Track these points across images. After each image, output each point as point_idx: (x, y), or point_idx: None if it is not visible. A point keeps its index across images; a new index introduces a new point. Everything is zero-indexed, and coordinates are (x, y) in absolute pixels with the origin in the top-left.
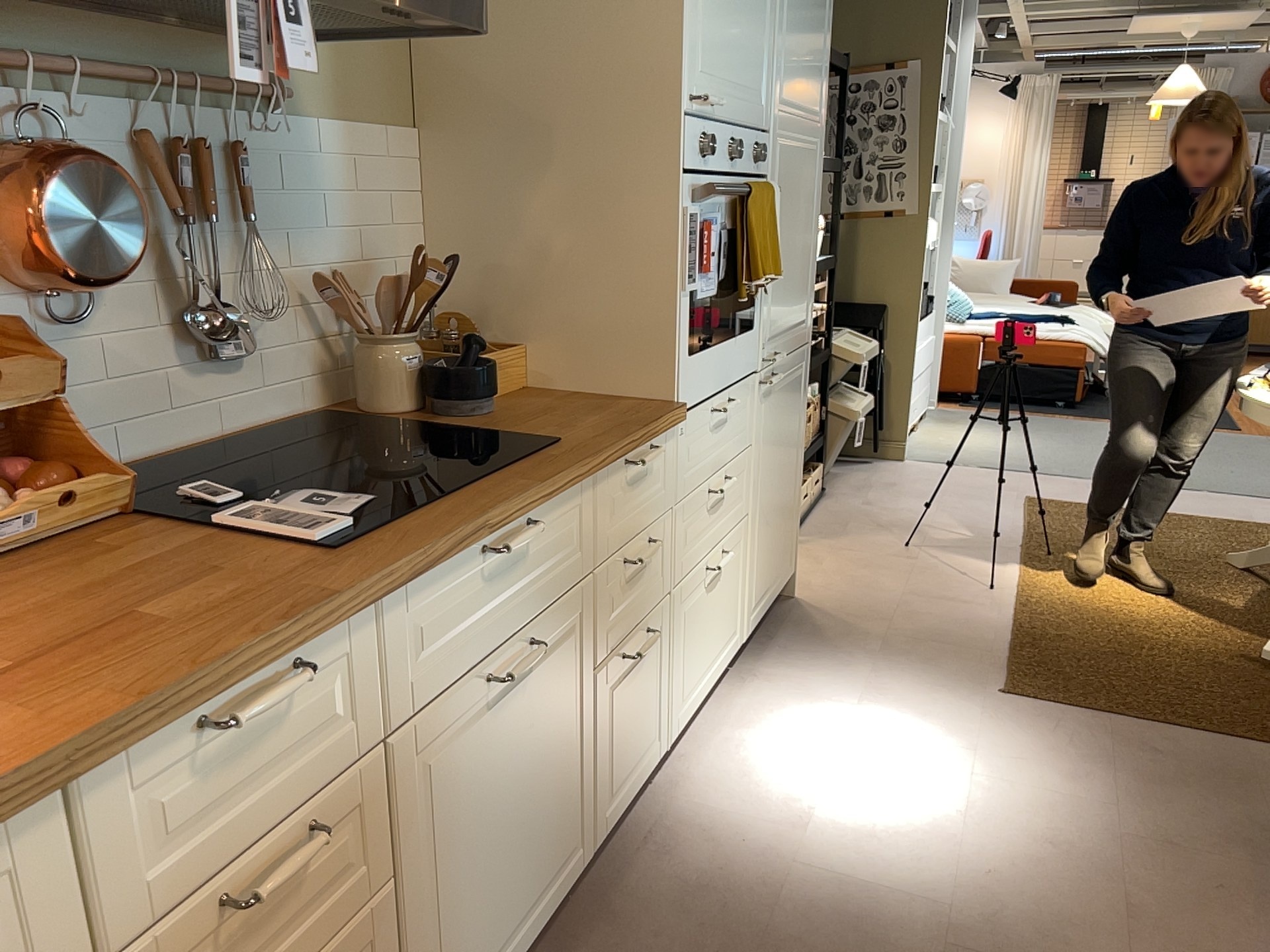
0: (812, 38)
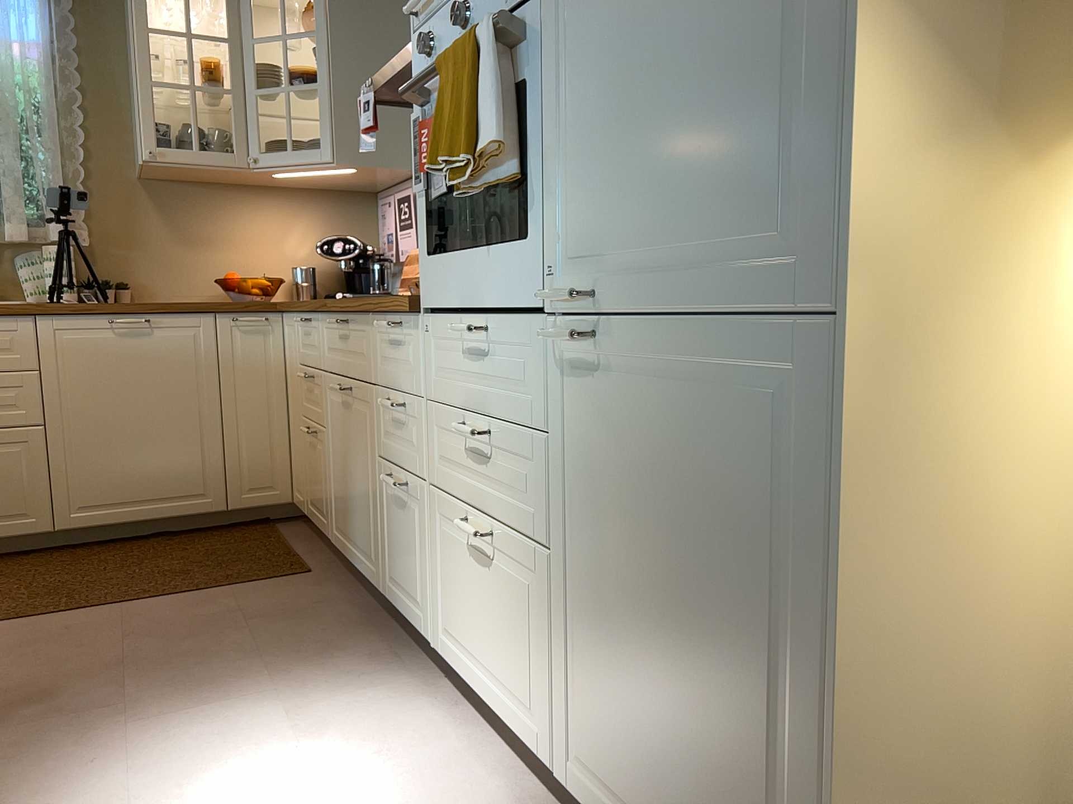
0: None
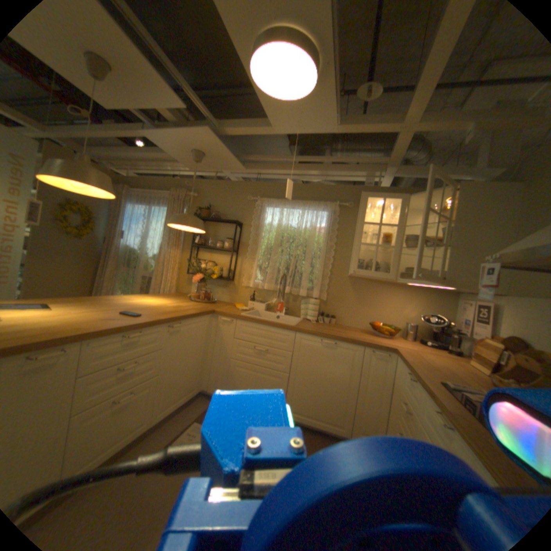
0: None
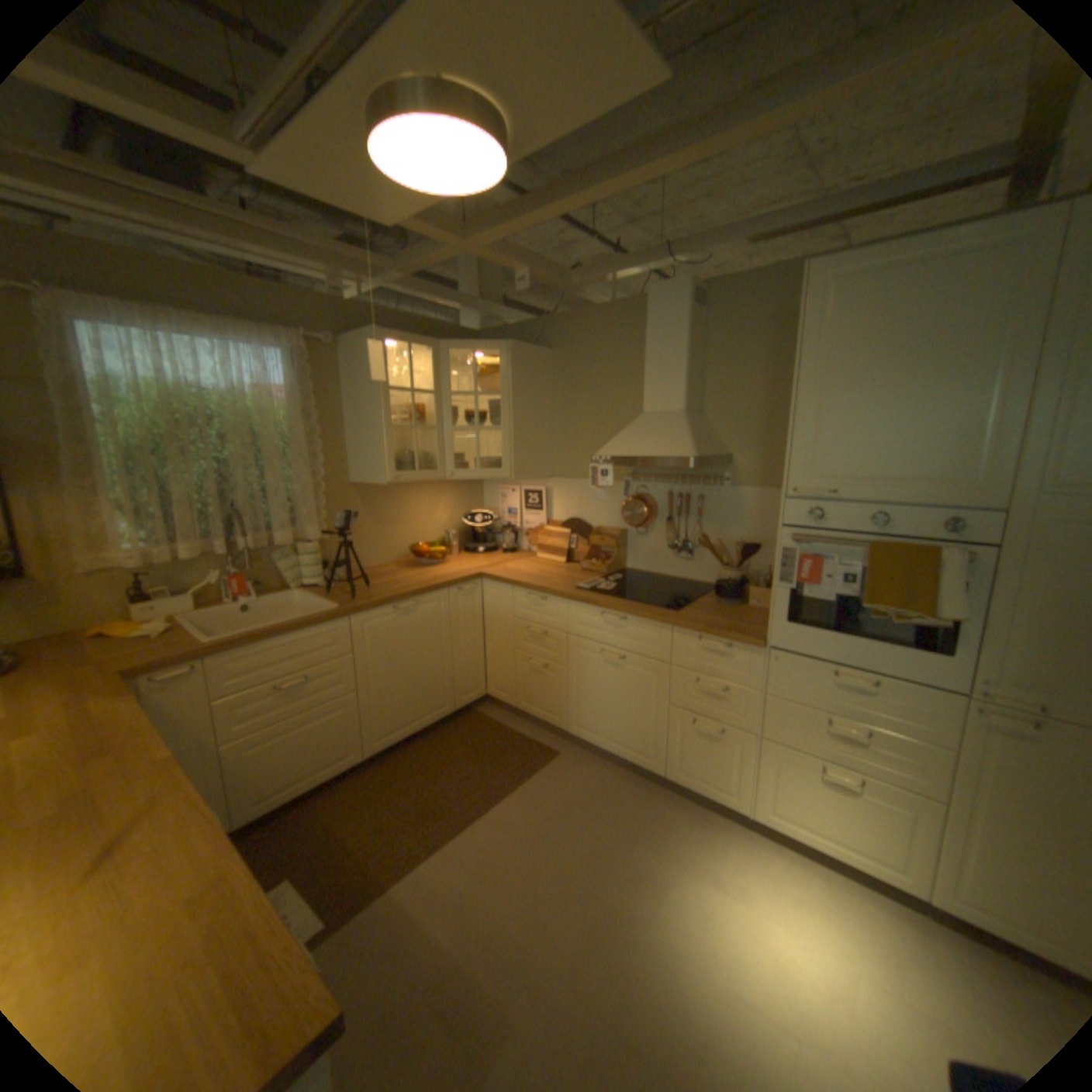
0: None
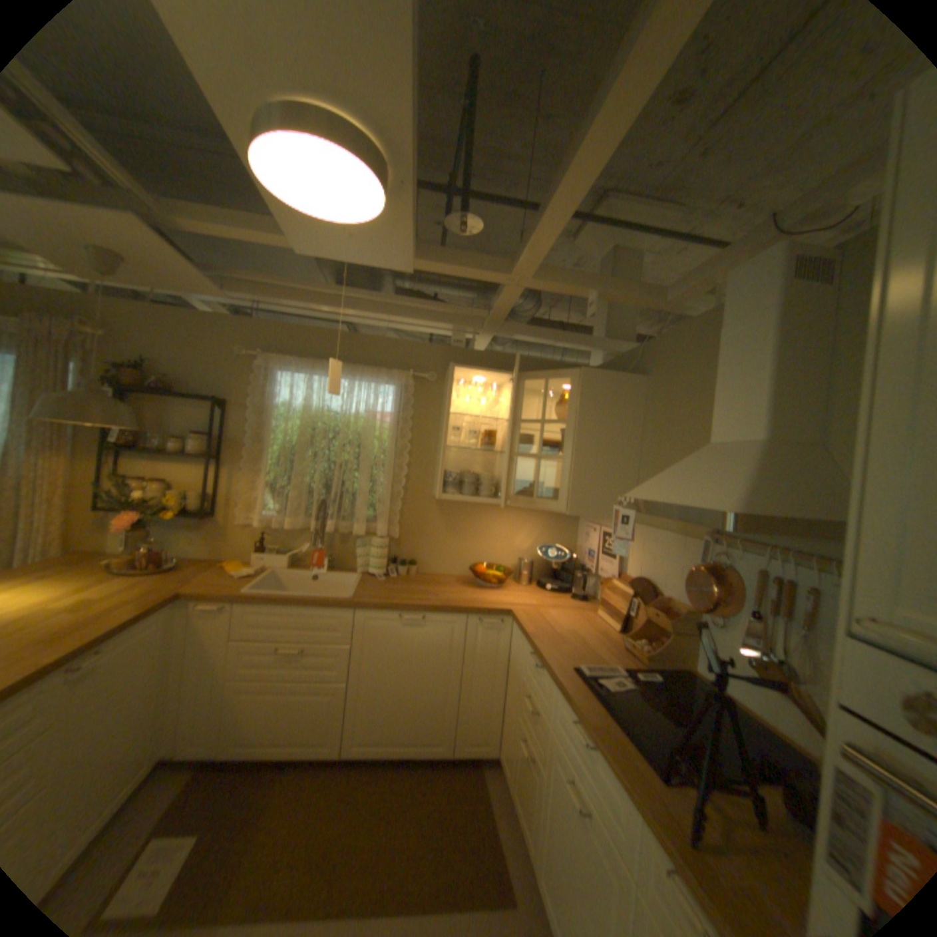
0: None
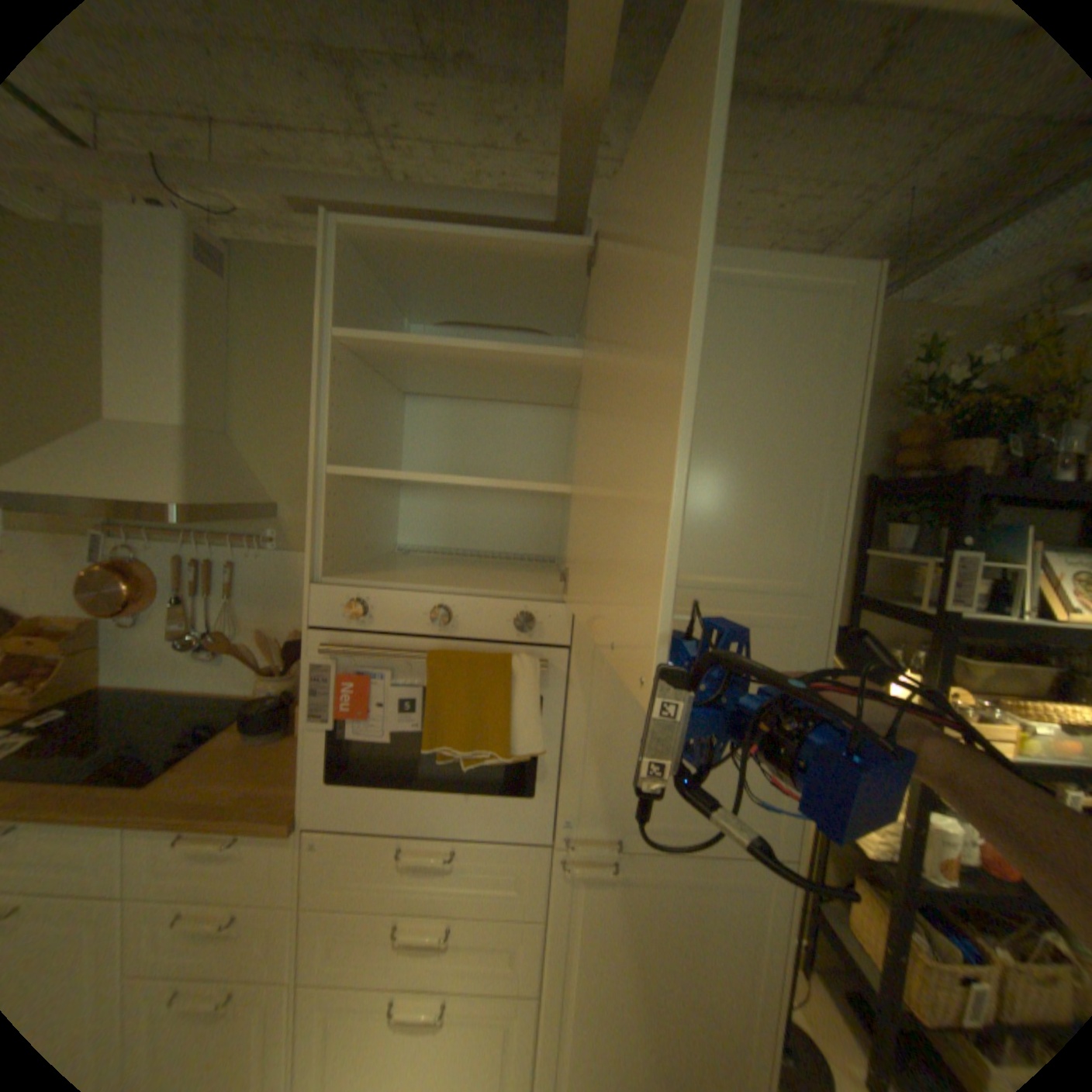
0: (751, 490)
